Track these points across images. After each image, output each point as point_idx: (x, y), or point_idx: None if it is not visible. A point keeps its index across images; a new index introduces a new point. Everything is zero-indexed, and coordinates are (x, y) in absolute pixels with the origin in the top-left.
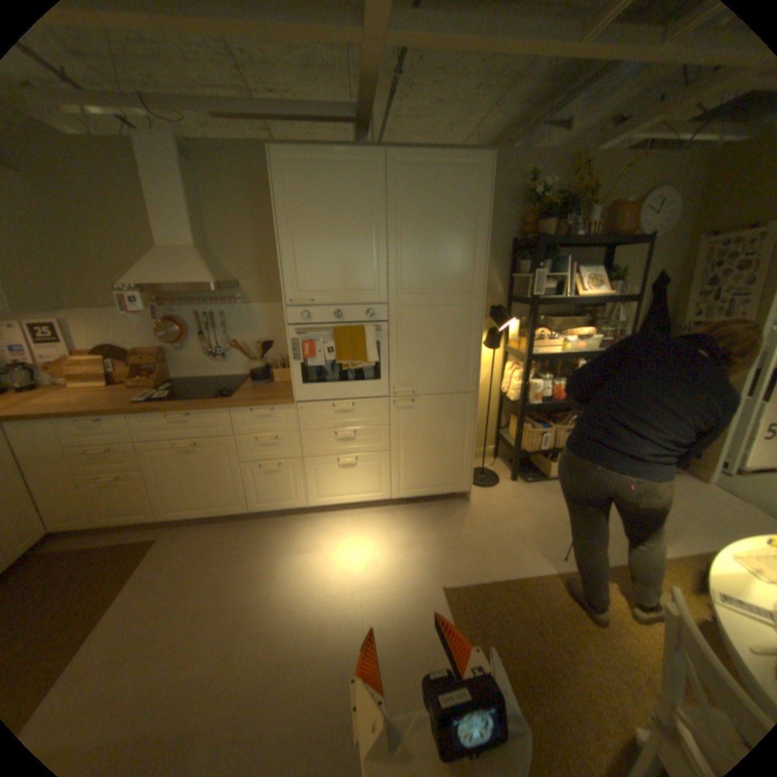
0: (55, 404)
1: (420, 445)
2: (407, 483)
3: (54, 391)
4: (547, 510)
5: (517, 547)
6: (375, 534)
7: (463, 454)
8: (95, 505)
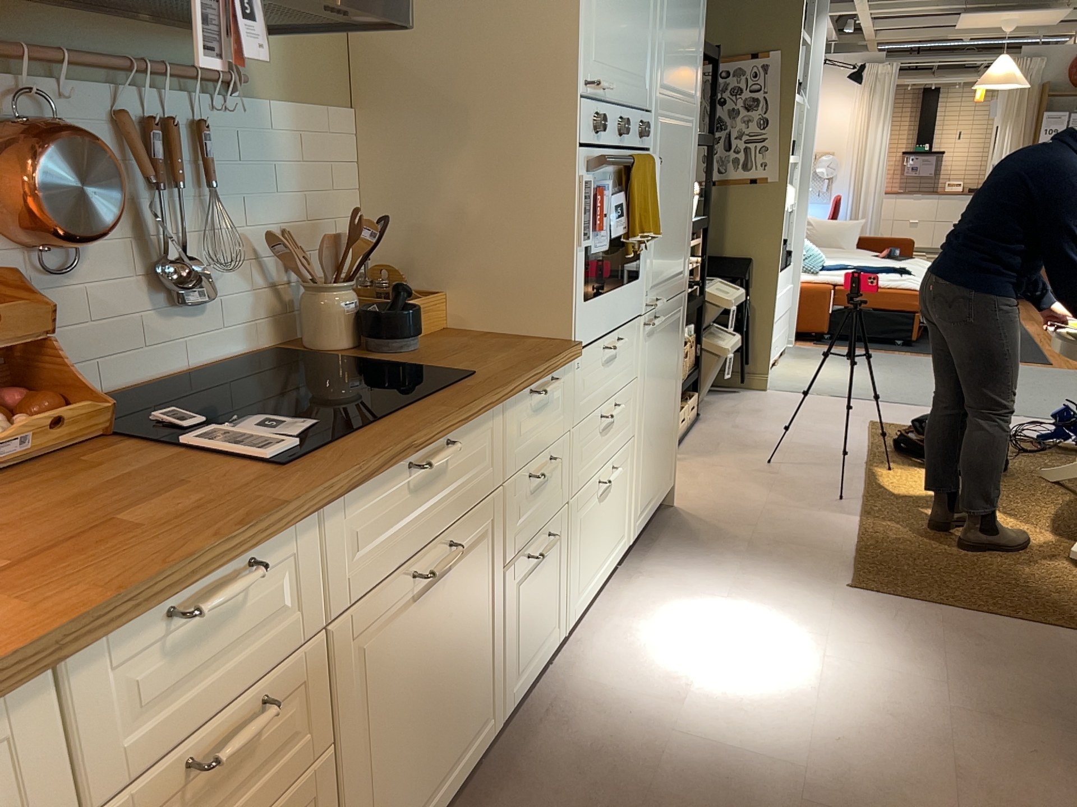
0: None
1: (655, 408)
2: (643, 497)
3: None
4: (739, 469)
5: (796, 513)
6: (683, 603)
7: (675, 411)
8: None
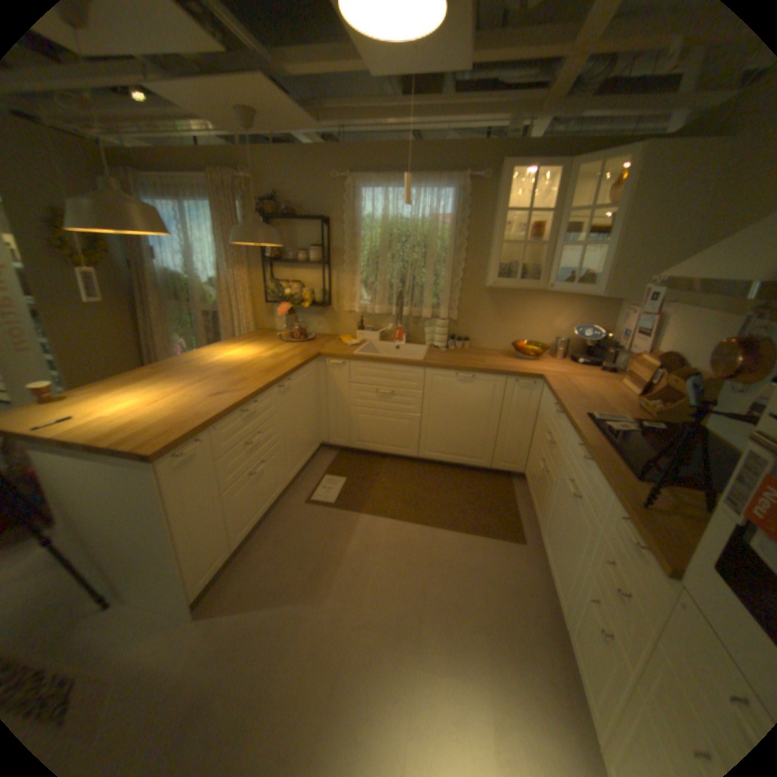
0: (577, 386)
1: None
2: None
3: (615, 380)
4: None
5: None
6: None
7: None
8: (537, 480)
